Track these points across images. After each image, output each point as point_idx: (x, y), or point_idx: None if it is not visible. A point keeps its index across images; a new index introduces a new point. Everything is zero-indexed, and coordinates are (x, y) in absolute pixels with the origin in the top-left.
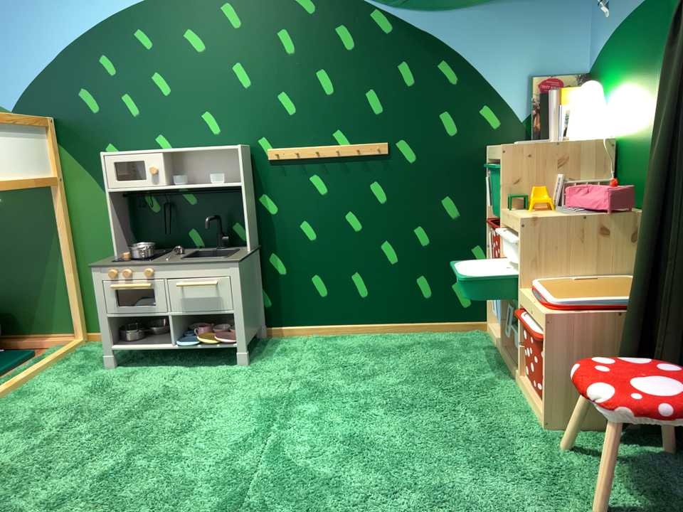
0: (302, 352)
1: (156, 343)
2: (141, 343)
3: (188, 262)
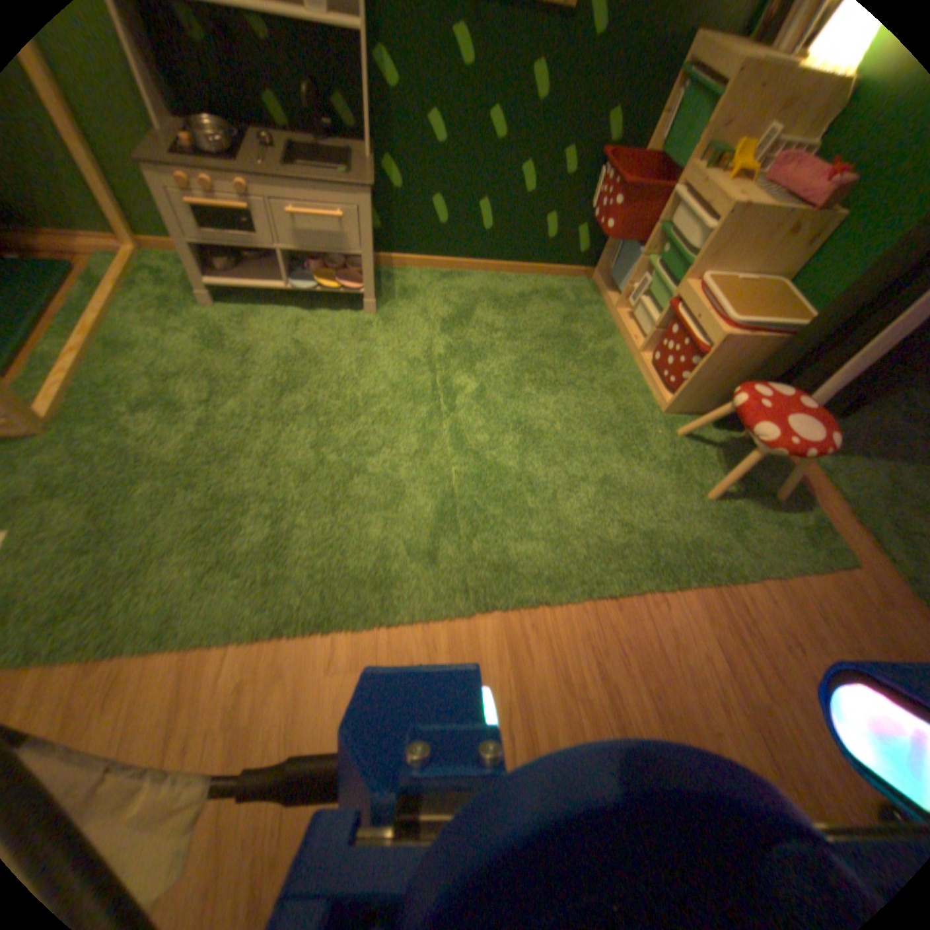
0: (422, 291)
1: (259, 275)
2: (239, 273)
3: (298, 174)
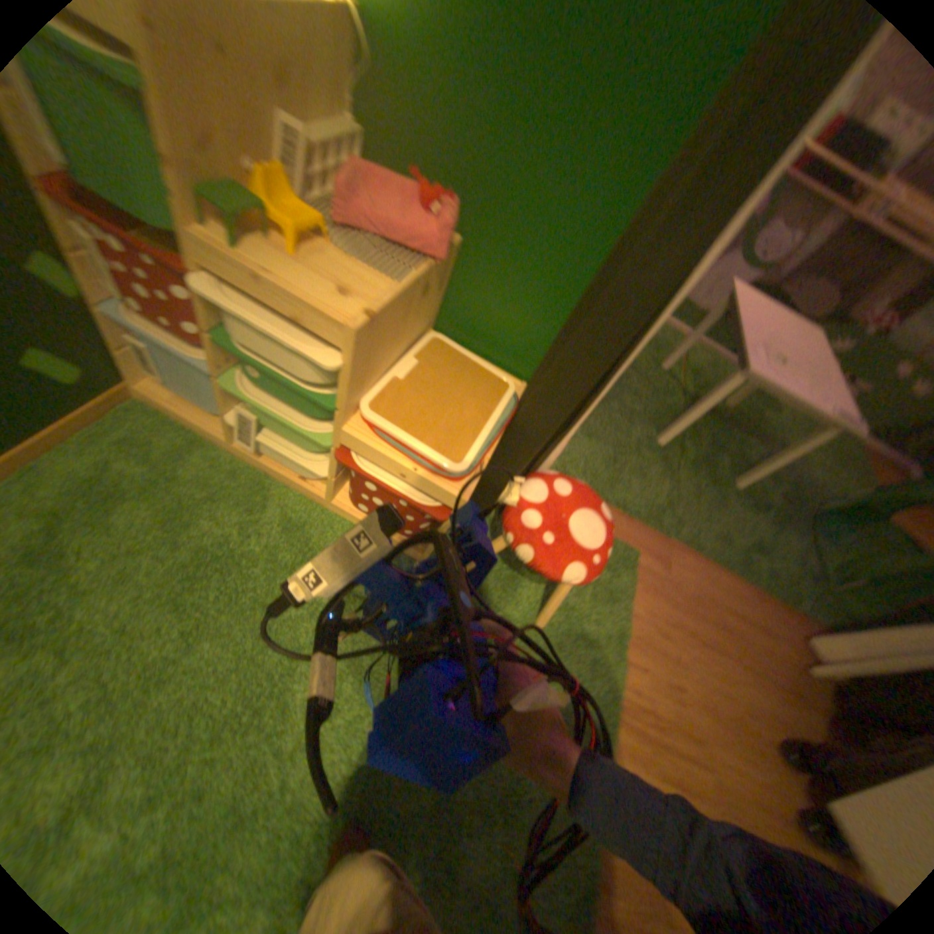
0: None
1: None
2: None
3: None
